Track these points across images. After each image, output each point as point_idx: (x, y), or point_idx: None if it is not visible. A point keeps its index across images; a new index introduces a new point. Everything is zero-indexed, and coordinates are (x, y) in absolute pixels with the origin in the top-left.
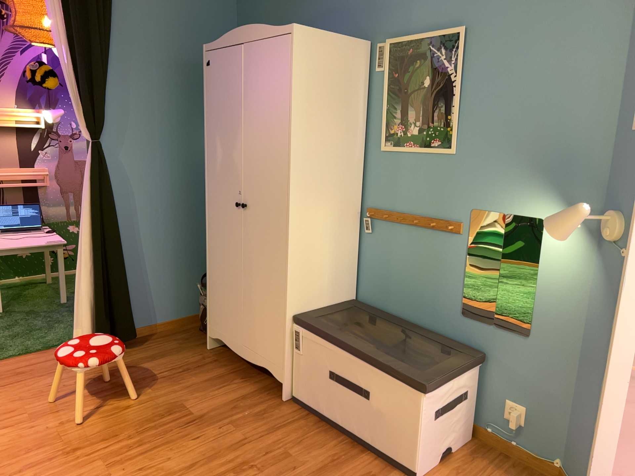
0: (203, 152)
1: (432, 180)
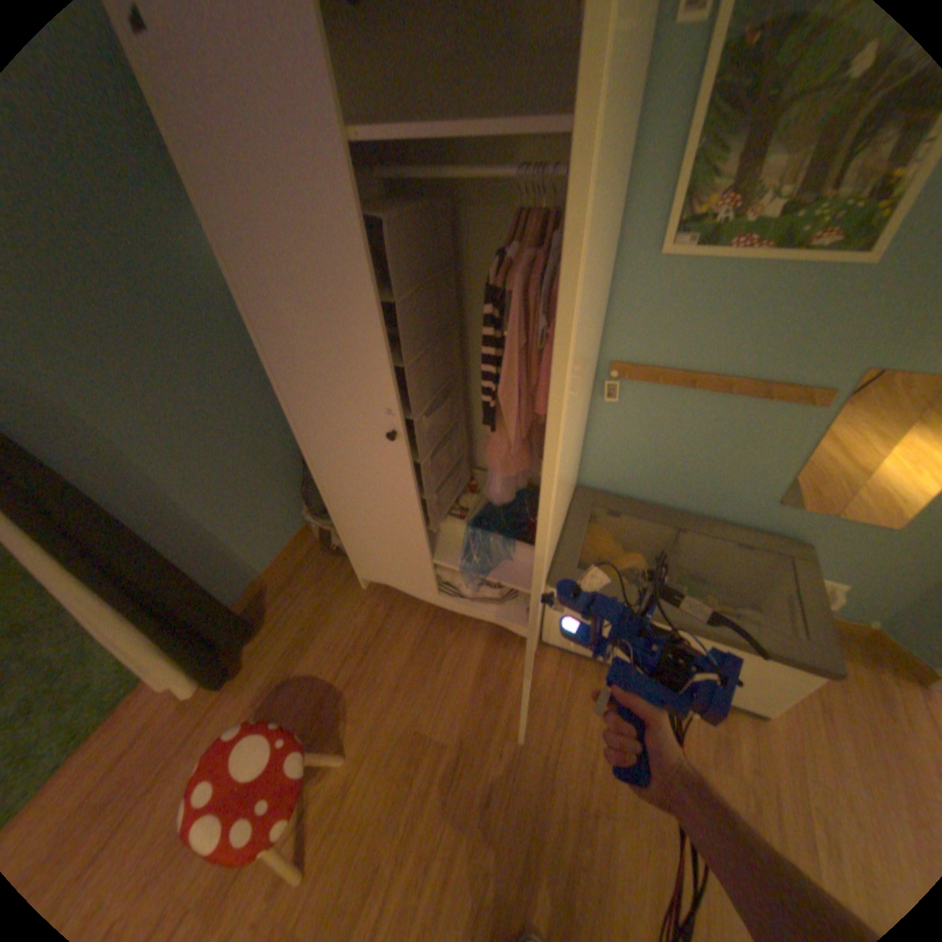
0: (196, 280)
1: (790, 313)
